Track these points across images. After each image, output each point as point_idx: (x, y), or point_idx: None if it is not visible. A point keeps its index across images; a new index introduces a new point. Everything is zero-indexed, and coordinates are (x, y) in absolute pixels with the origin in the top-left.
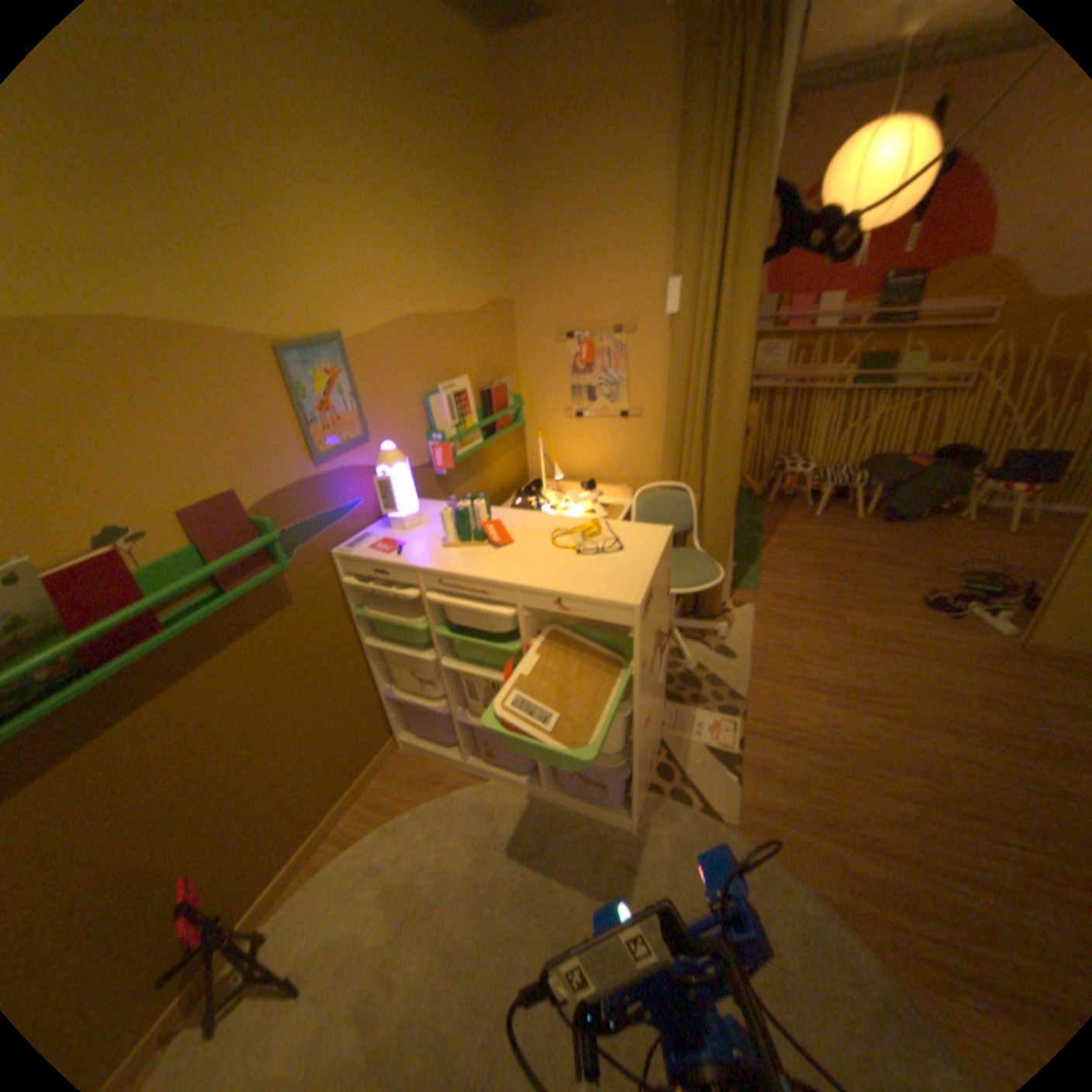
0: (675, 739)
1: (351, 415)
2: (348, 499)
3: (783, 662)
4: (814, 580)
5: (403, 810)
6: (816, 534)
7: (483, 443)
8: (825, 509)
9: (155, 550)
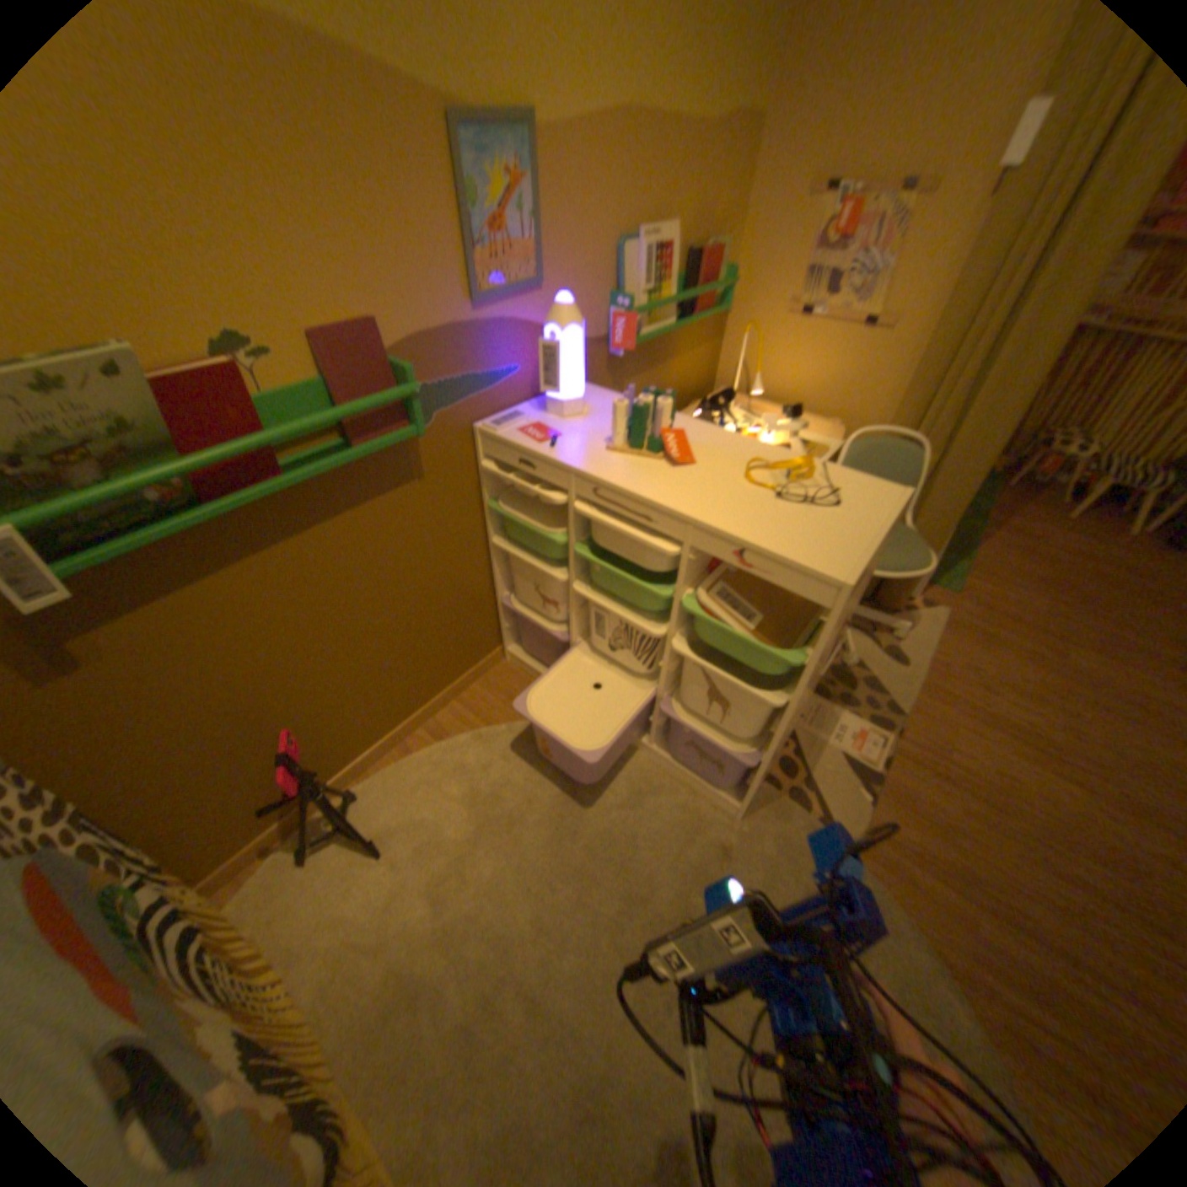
0: (809, 736)
1: (526, 248)
2: (502, 366)
3: (967, 688)
4: (1041, 599)
5: (500, 722)
6: (1061, 542)
7: (675, 327)
8: (1085, 512)
9: (280, 379)
